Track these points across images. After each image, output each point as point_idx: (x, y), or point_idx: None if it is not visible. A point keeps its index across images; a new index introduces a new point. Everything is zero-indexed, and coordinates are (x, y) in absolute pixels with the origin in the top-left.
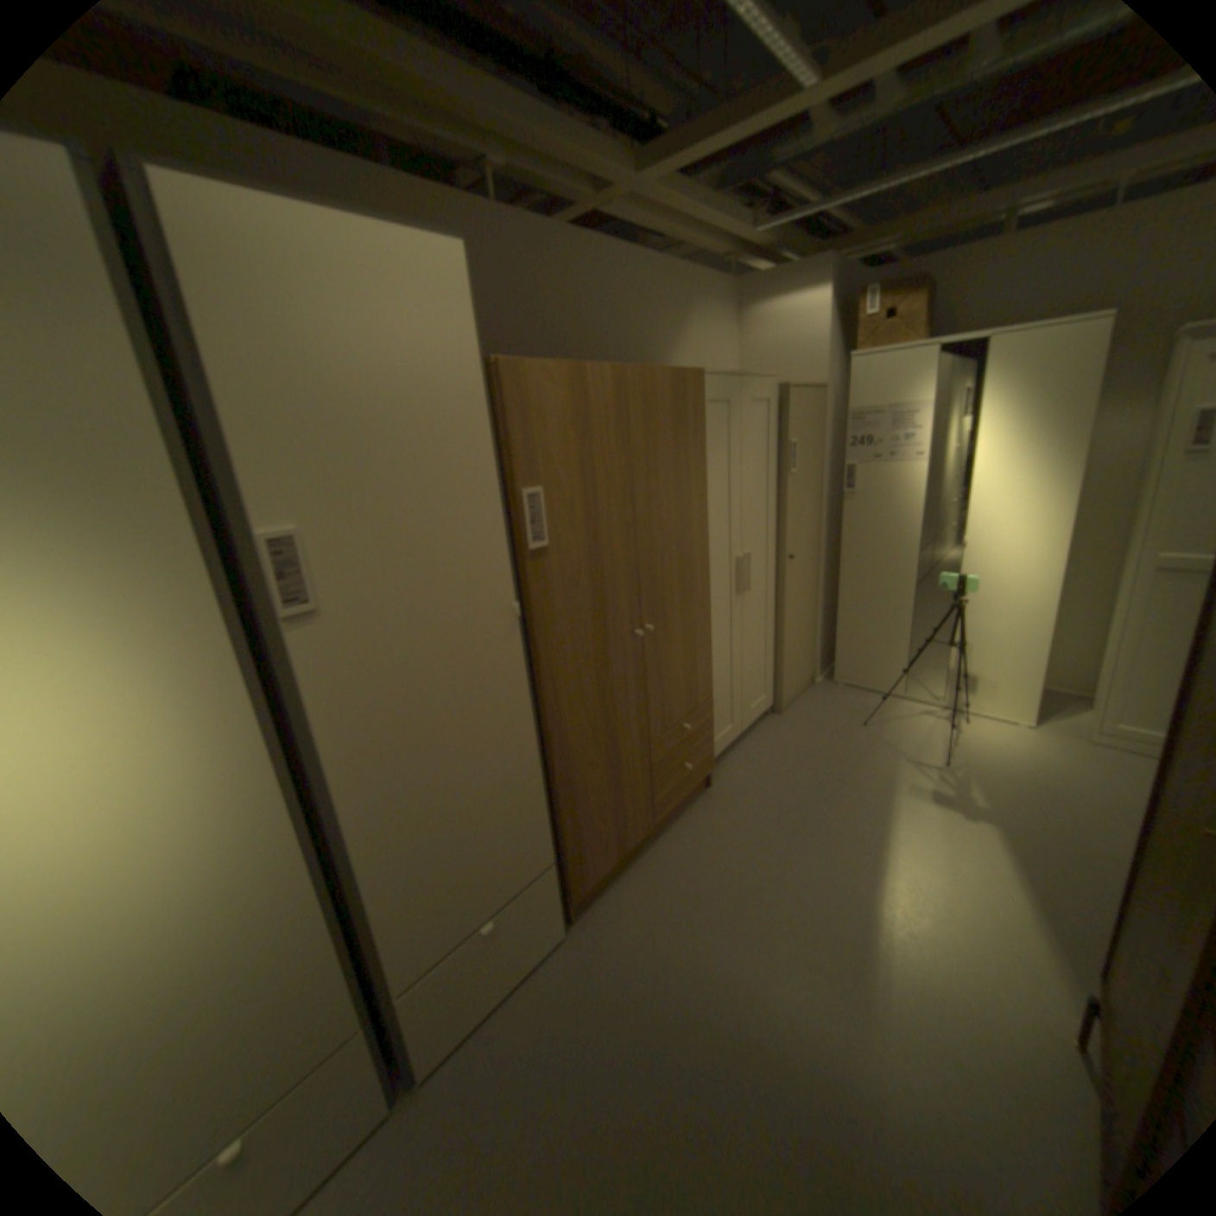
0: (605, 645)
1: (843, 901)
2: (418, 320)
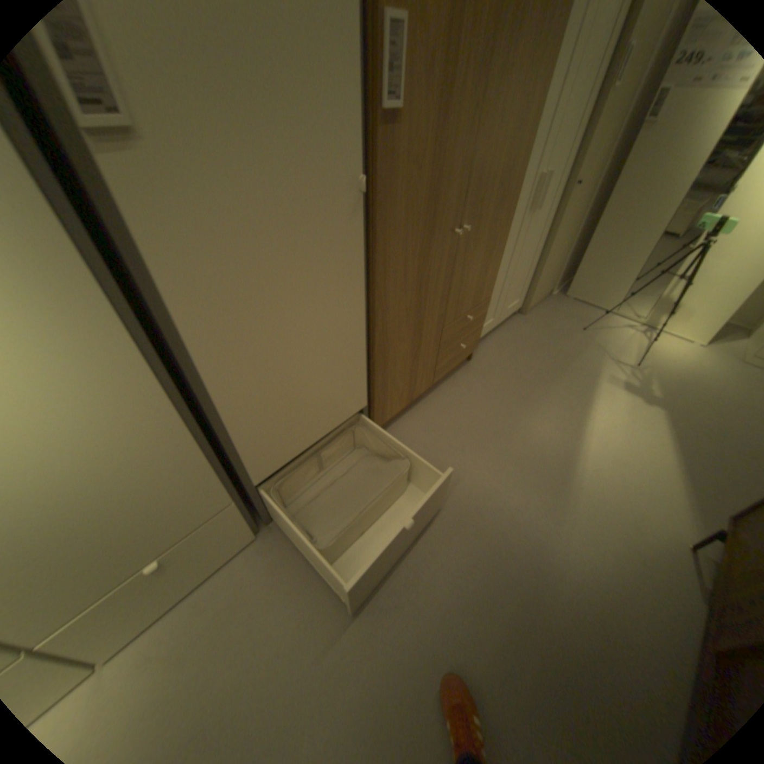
0: (429, 239)
1: (554, 446)
2: None
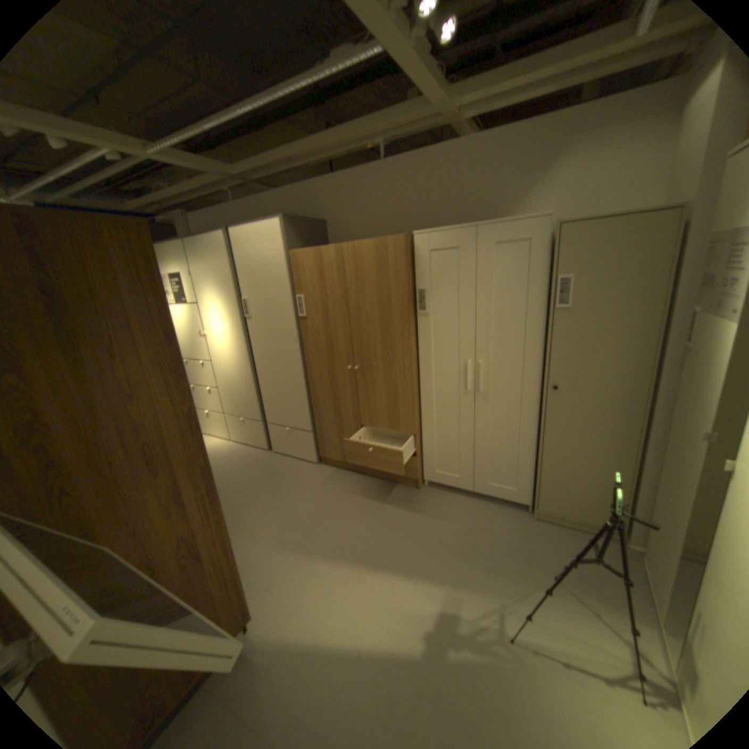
0: (333, 364)
1: (338, 544)
2: (268, 246)
